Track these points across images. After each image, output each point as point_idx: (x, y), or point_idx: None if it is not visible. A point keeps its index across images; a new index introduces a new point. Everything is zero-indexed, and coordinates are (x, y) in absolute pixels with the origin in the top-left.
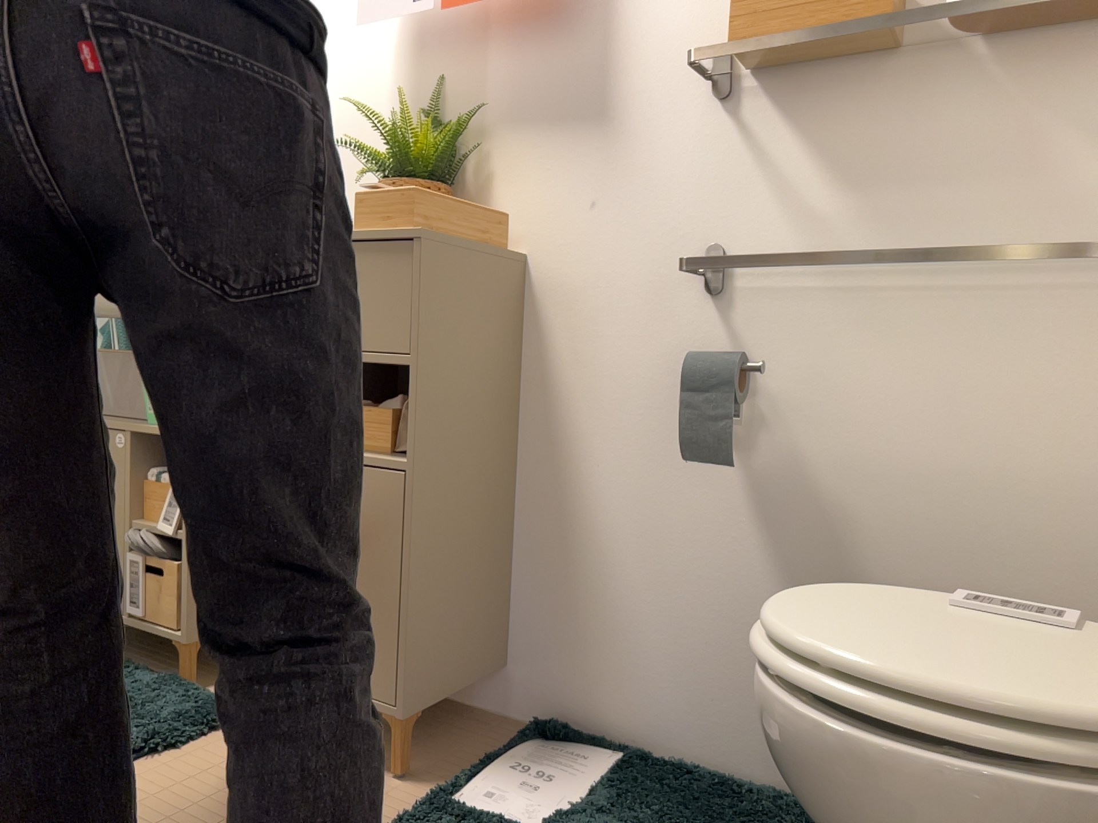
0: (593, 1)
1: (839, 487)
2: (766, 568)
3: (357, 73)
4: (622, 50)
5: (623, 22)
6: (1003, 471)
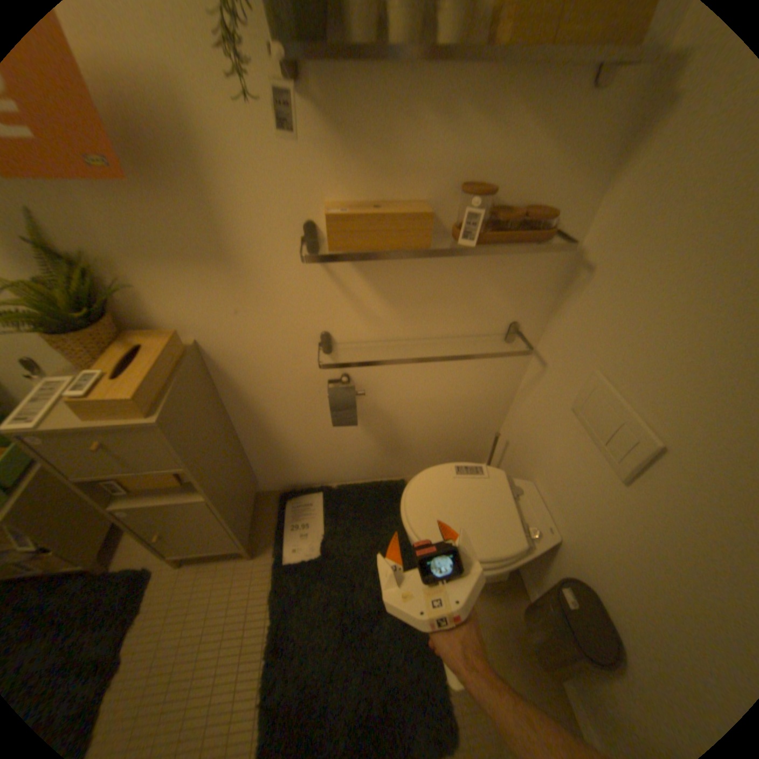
0: (177, 156)
1: (391, 409)
2: (364, 434)
3: None
4: (224, 208)
5: (217, 183)
6: (448, 396)
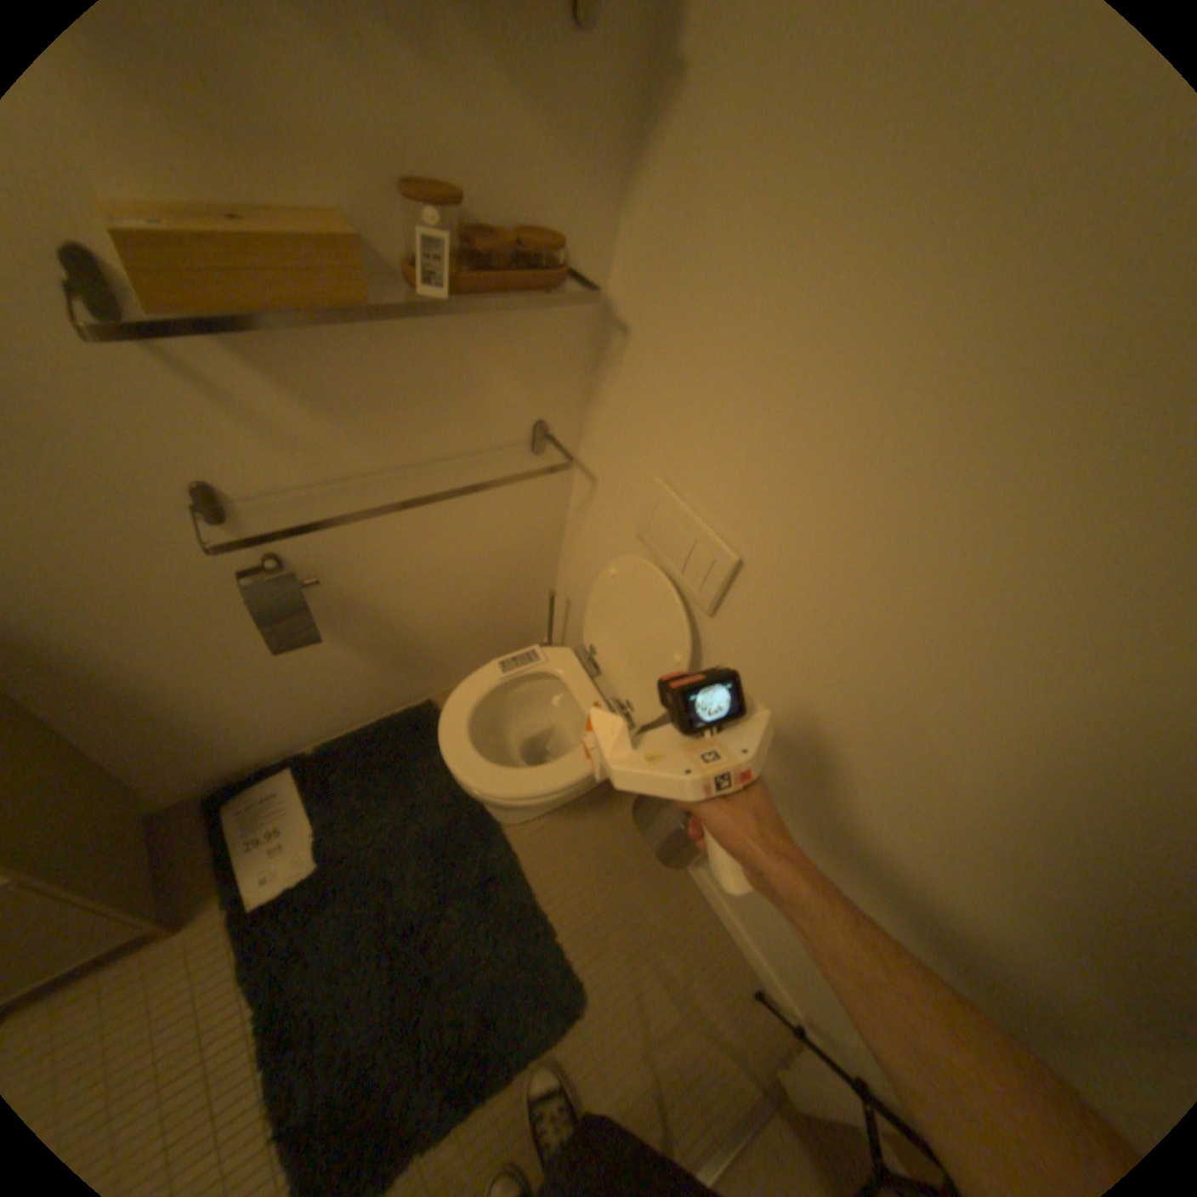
0: None
1: (376, 596)
2: (340, 649)
3: None
4: None
5: None
6: (467, 554)
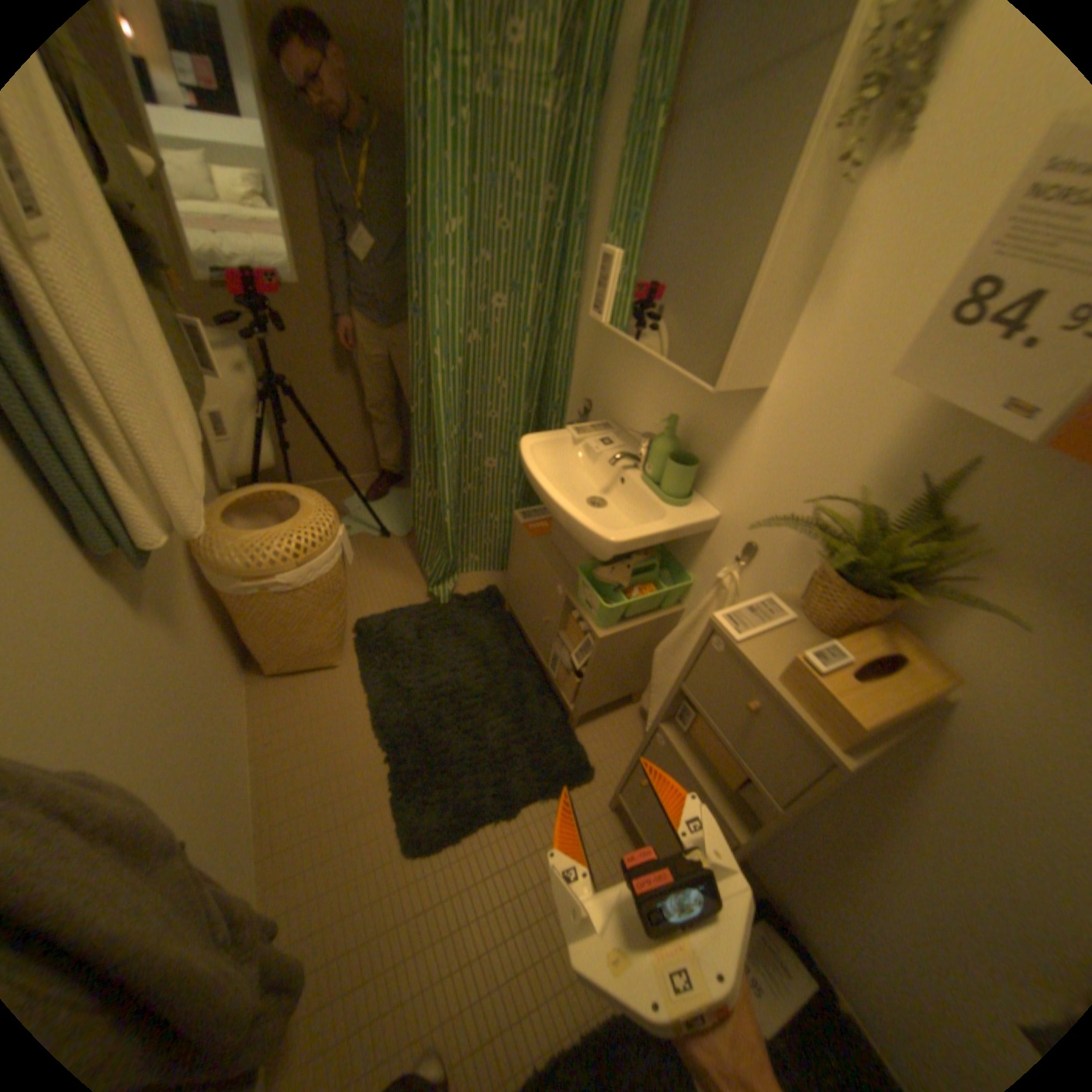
0: None
1: None
2: None
3: (865, 373)
4: None
5: None
6: None
